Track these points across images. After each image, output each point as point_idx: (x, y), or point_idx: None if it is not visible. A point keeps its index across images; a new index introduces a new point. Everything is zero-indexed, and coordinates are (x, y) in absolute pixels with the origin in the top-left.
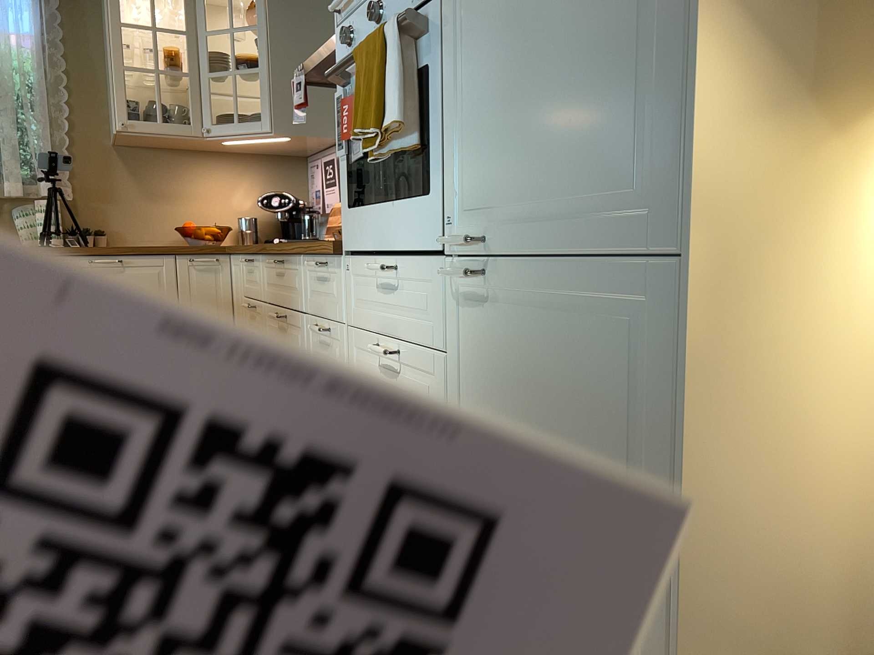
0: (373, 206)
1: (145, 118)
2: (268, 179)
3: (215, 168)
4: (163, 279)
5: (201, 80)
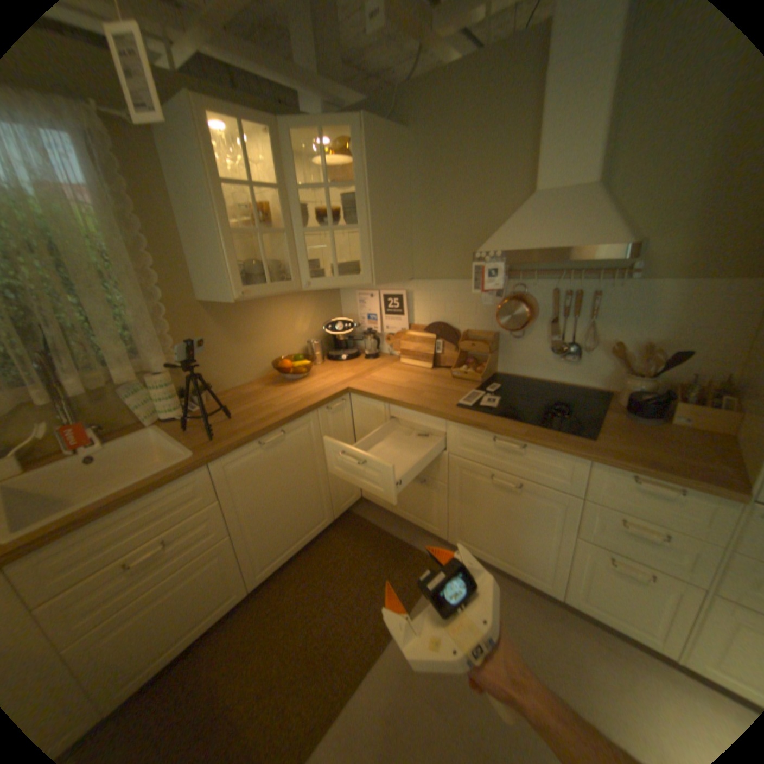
0: None
1: (248, 279)
2: (317, 305)
3: (281, 305)
4: (312, 432)
5: (292, 235)
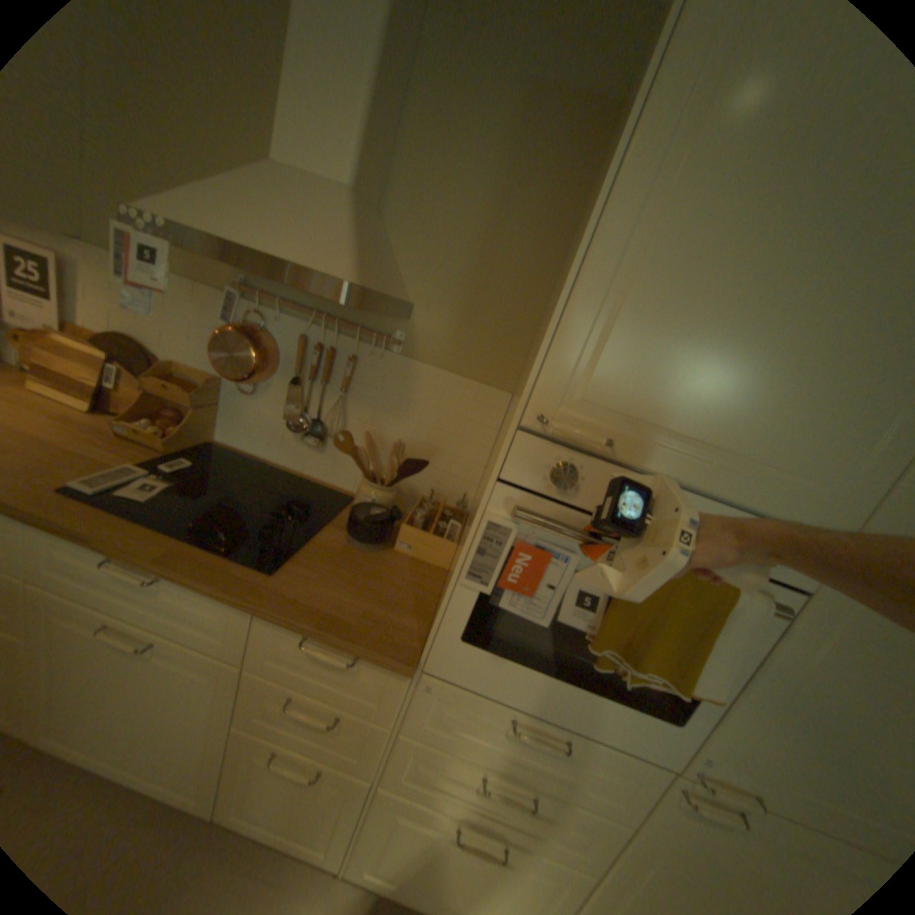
0: (525, 665)
1: None
2: None
3: None
4: None
5: None
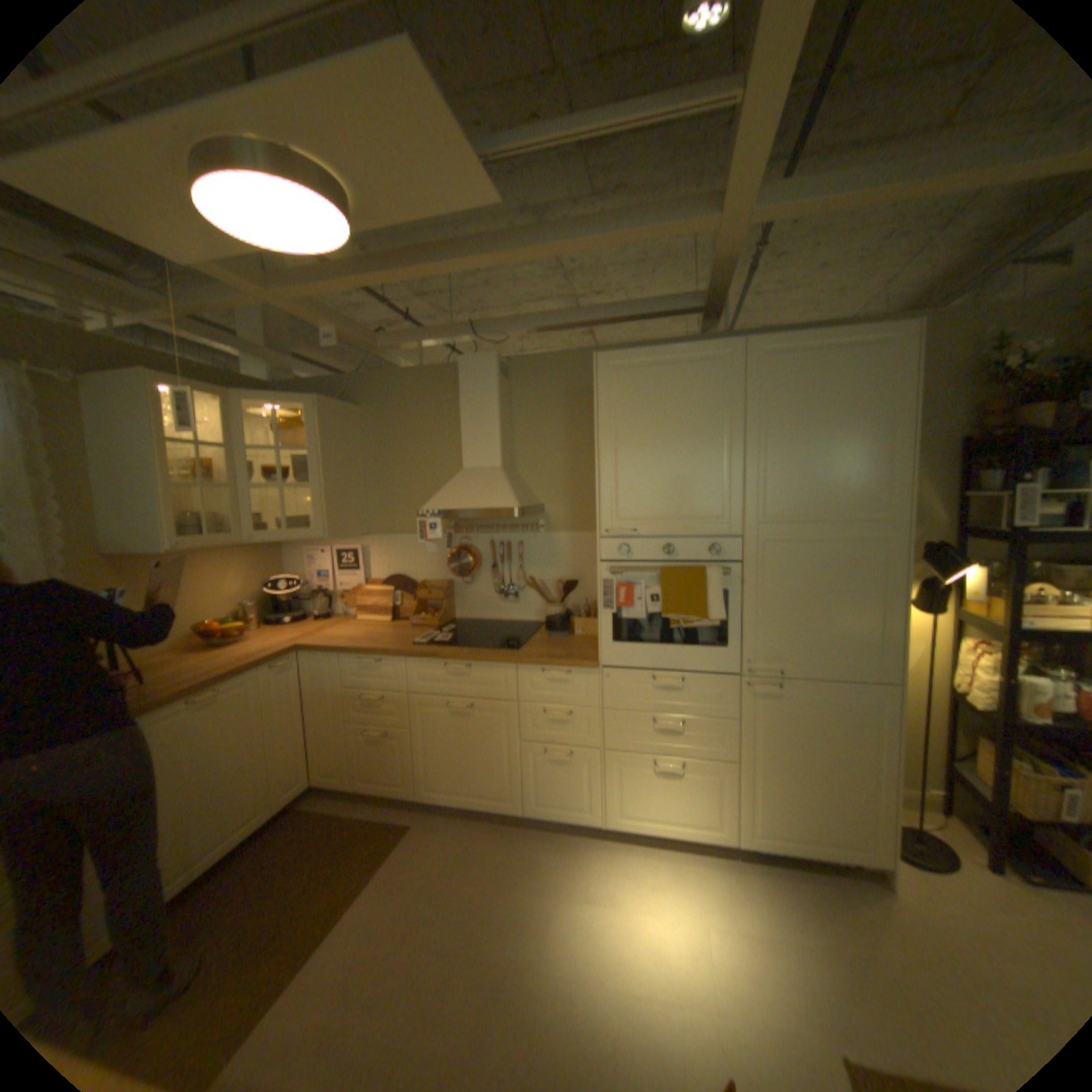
0: (644, 645)
1: (179, 532)
2: (252, 564)
3: (206, 563)
4: (250, 696)
5: (235, 491)
